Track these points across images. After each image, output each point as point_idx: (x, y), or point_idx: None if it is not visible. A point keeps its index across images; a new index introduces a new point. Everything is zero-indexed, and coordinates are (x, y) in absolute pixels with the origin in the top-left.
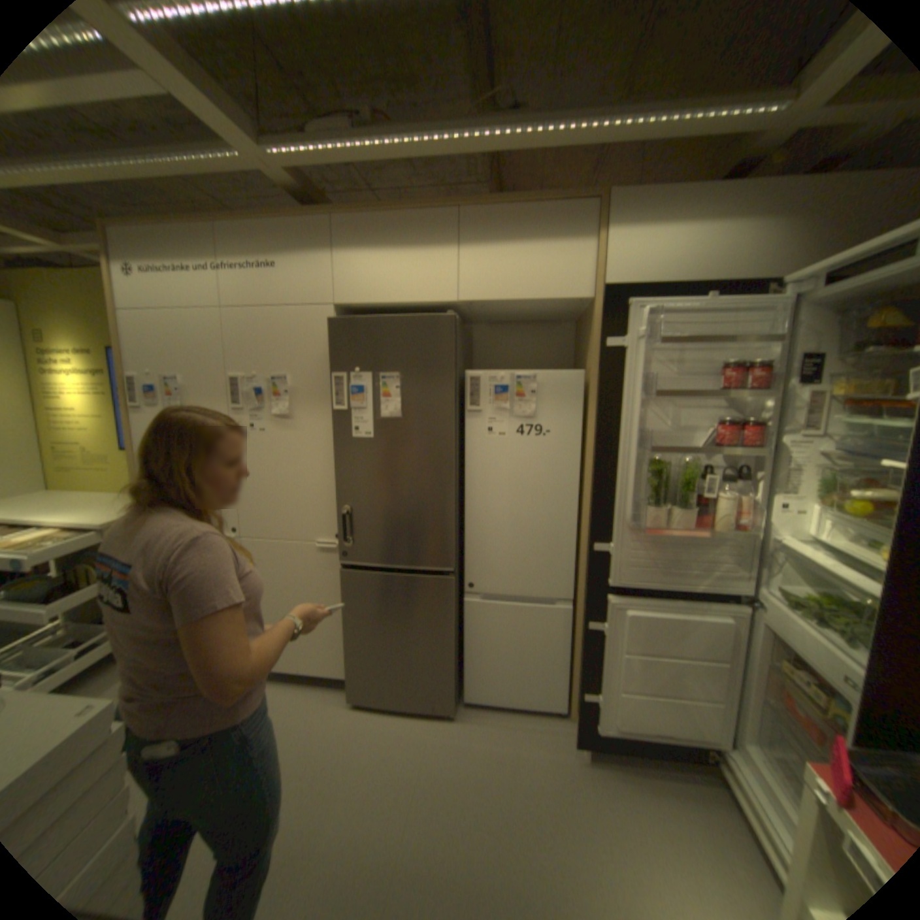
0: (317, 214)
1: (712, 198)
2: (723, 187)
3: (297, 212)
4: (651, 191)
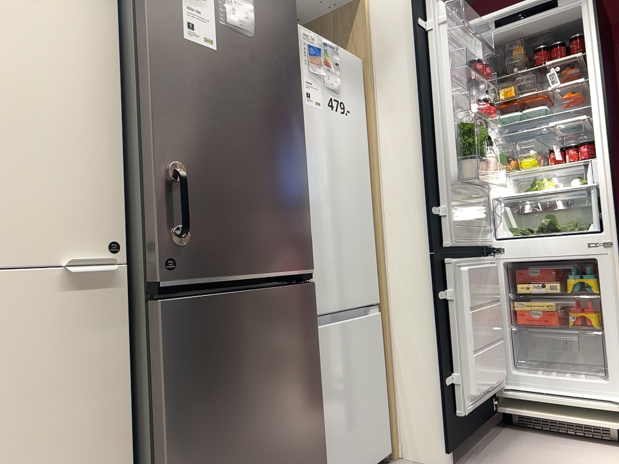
0: None
1: None
2: None
3: None
4: None
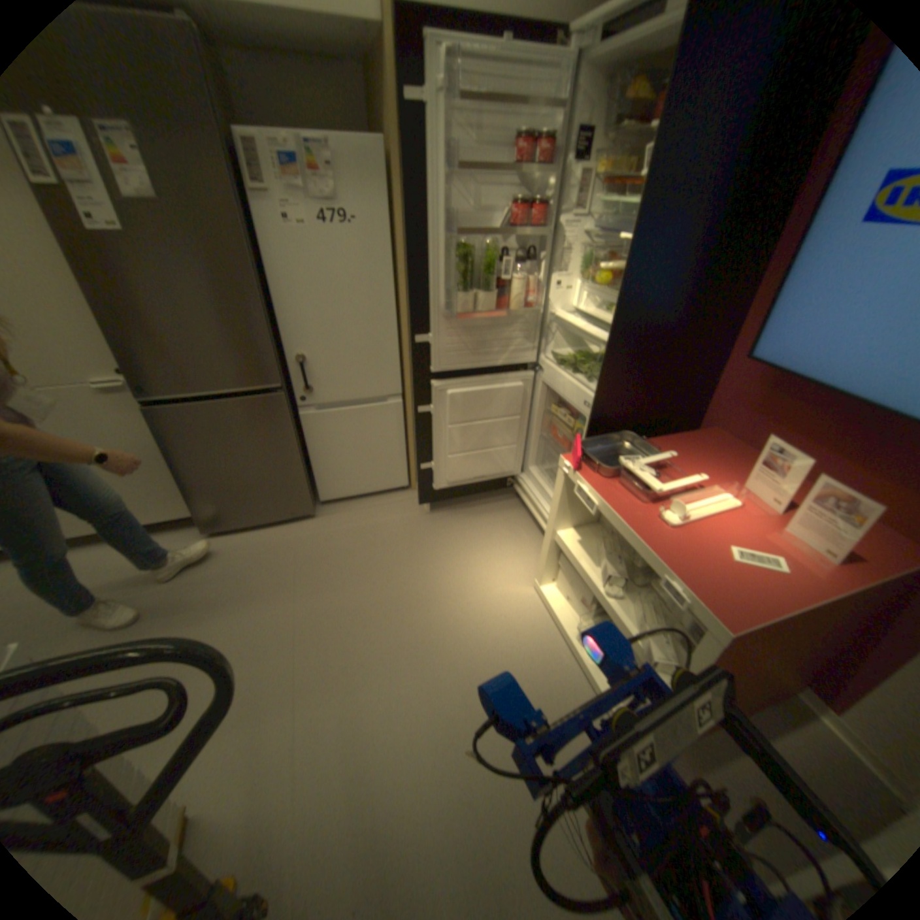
0: None
1: None
2: None
3: None
4: None
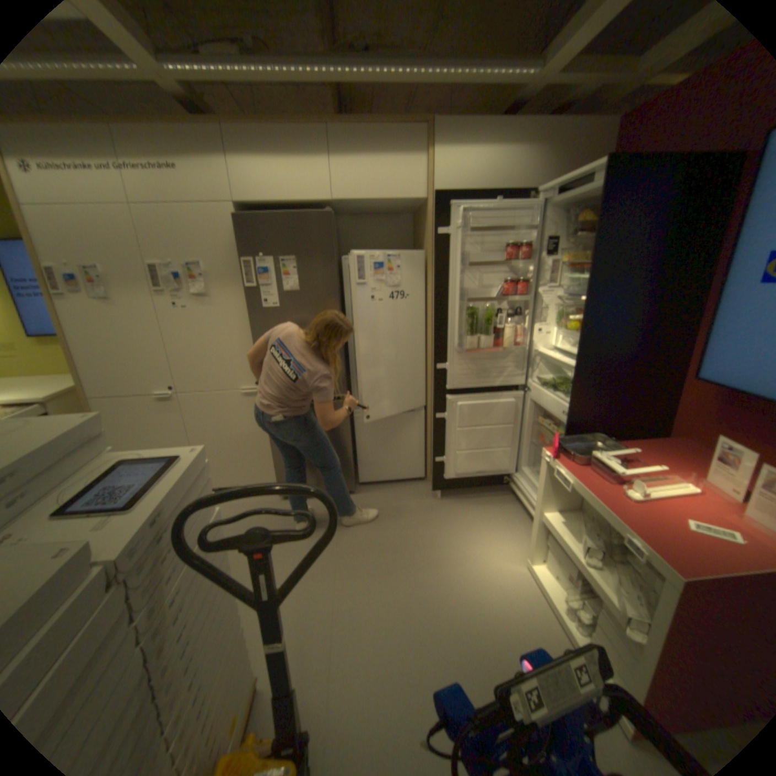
0: (208, 122)
1: (499, 128)
2: (505, 121)
3: (190, 120)
4: (461, 120)
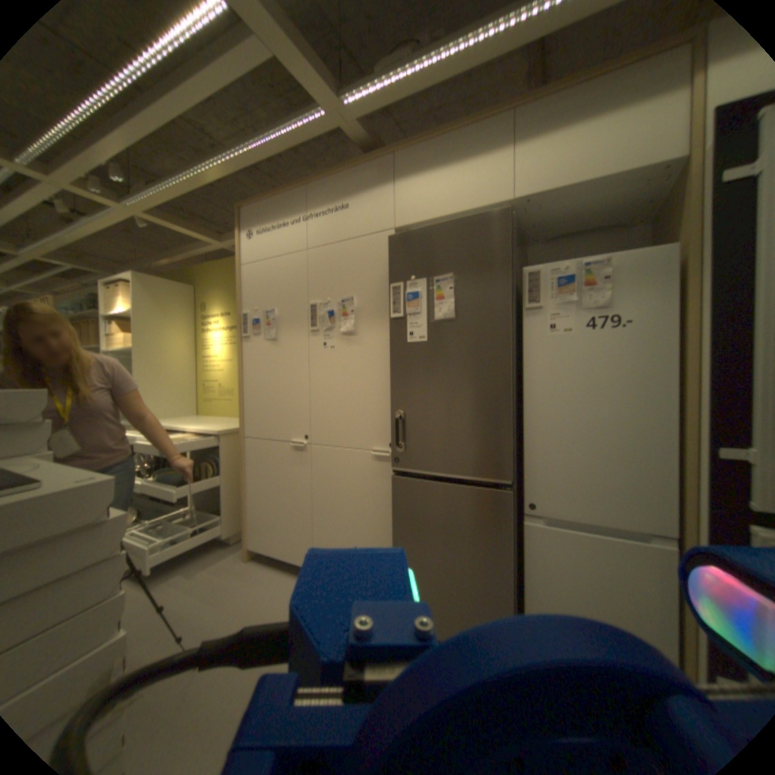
0: (382, 154)
1: None
2: None
3: (366, 157)
4: None
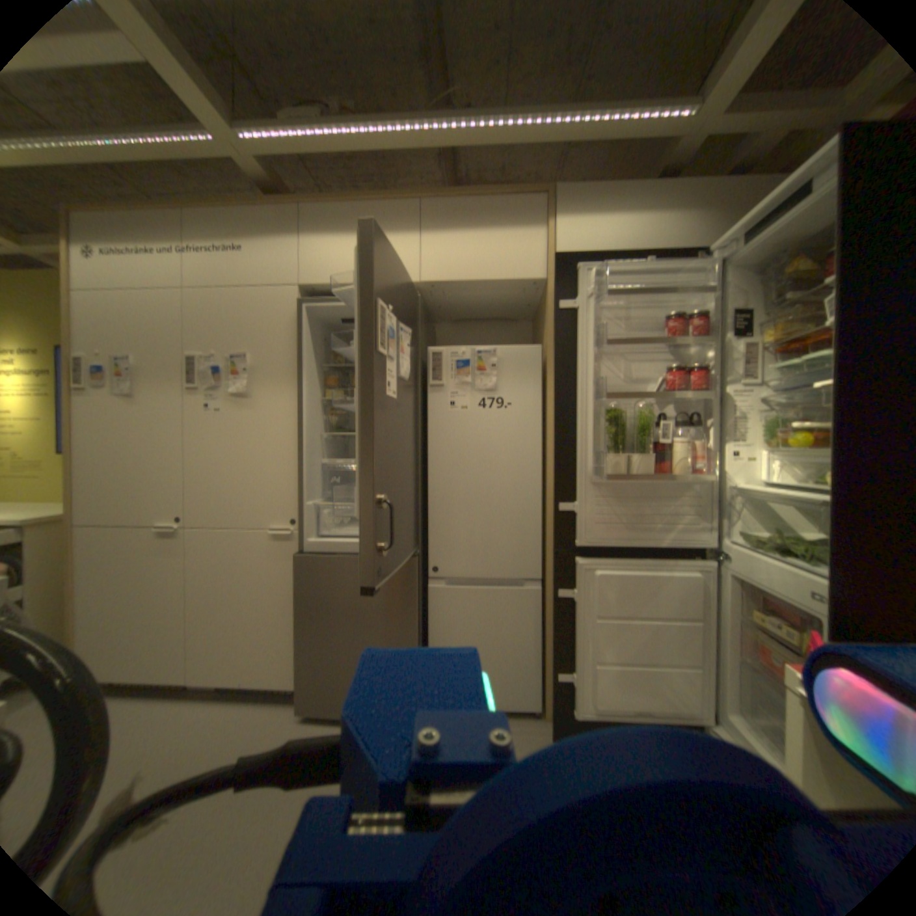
0: (284, 202)
1: (642, 192)
2: (650, 183)
3: (265, 200)
4: (590, 185)
